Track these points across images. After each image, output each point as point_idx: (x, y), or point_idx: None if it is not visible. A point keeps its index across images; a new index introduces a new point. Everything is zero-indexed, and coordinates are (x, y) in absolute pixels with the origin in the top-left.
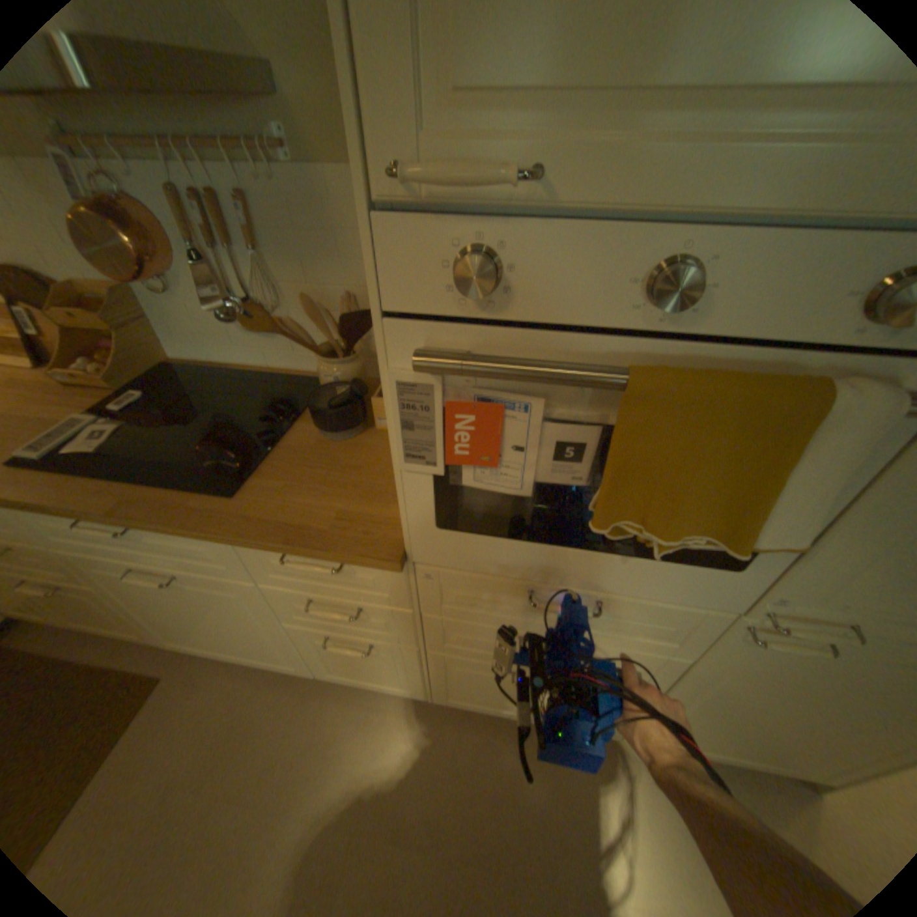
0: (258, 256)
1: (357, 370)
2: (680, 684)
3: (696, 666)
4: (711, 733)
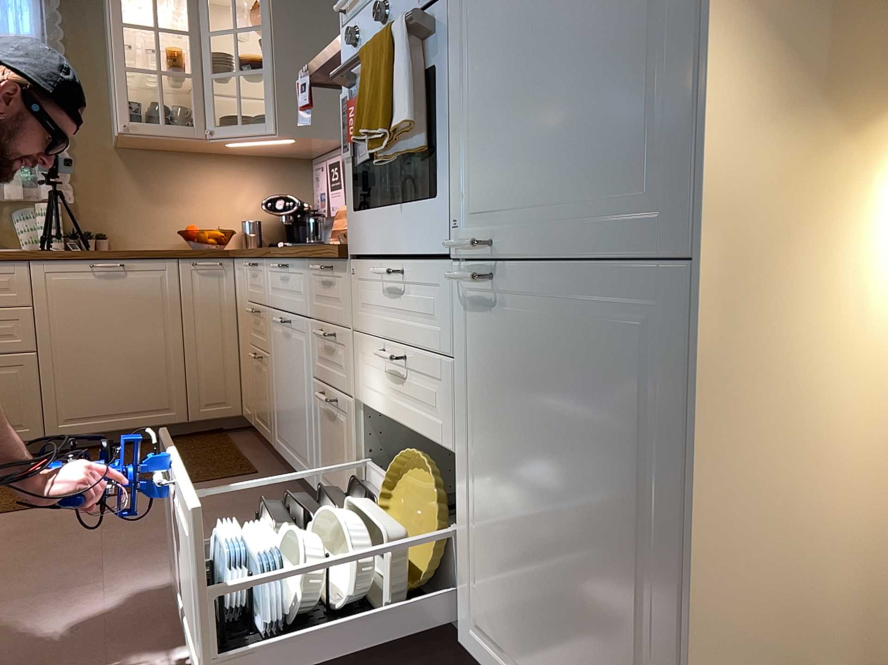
0: None
1: None
2: (462, 425)
3: (461, 374)
4: (508, 583)
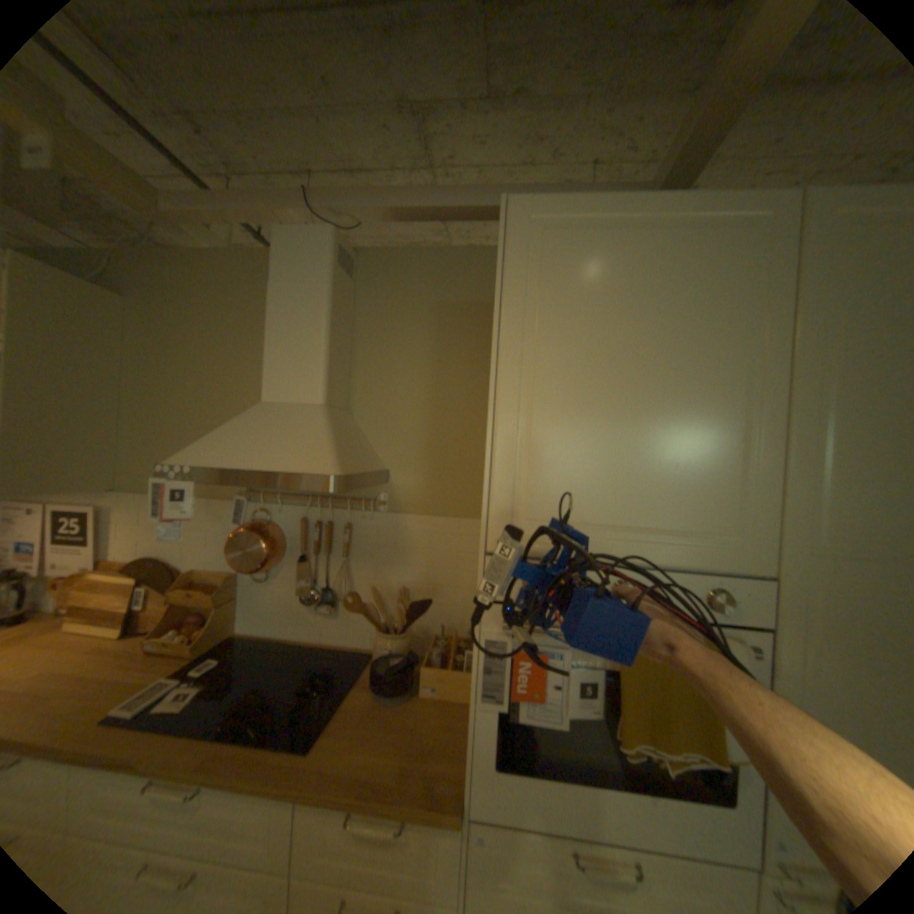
0: (346, 561)
1: (407, 645)
2: None
3: None
4: None
